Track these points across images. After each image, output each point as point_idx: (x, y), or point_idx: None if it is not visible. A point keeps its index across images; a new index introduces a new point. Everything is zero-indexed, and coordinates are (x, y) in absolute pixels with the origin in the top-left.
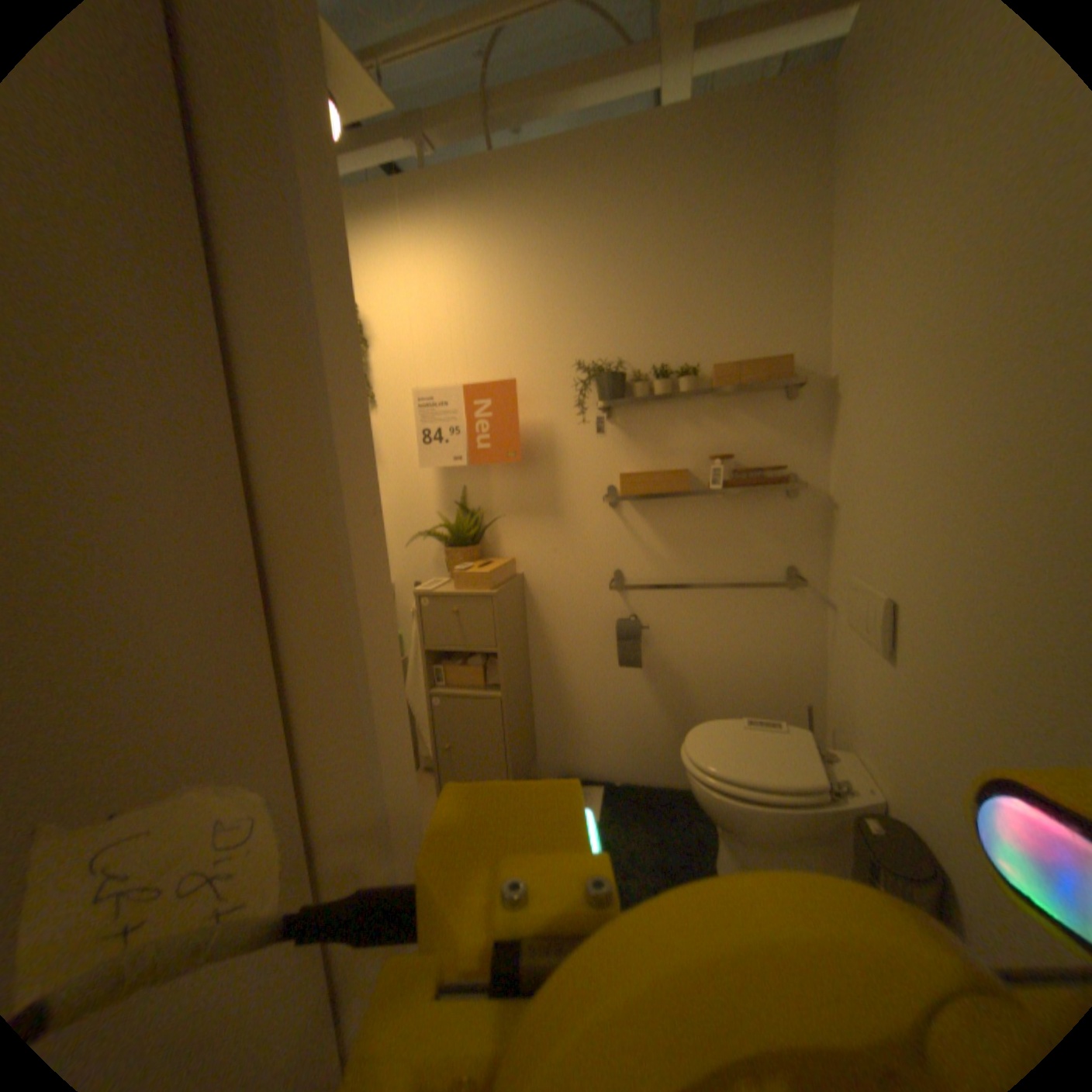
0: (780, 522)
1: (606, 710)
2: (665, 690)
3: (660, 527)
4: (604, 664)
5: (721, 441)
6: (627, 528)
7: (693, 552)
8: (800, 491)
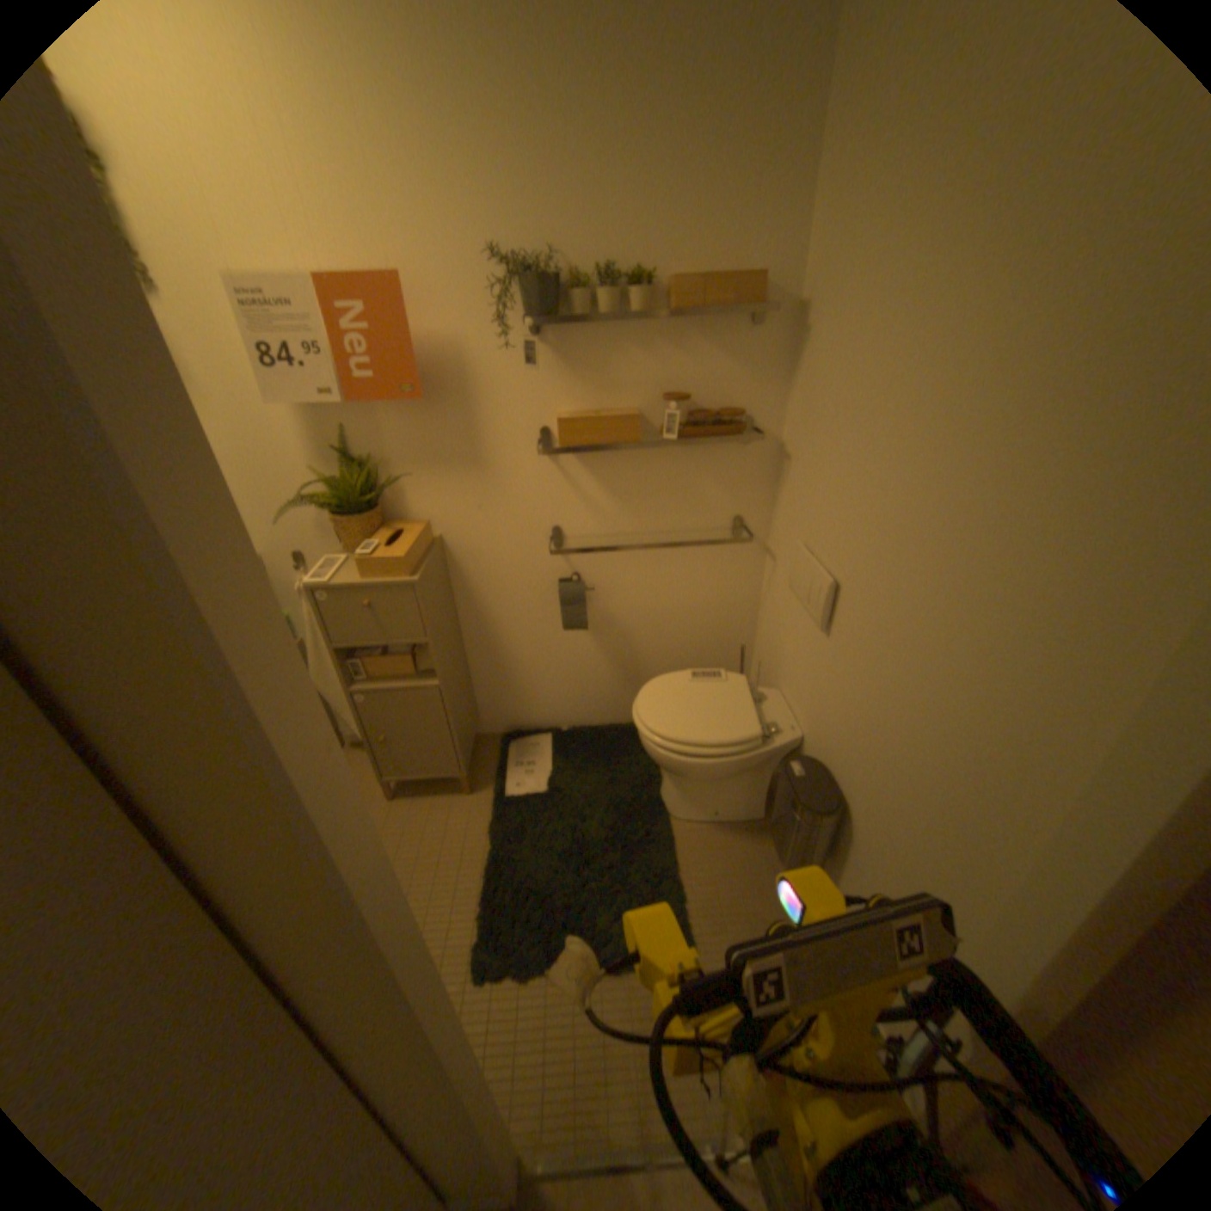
0: (728, 474)
1: (548, 668)
2: (608, 643)
3: (602, 480)
4: (544, 626)
5: (674, 378)
6: (565, 482)
7: (638, 508)
8: (750, 438)
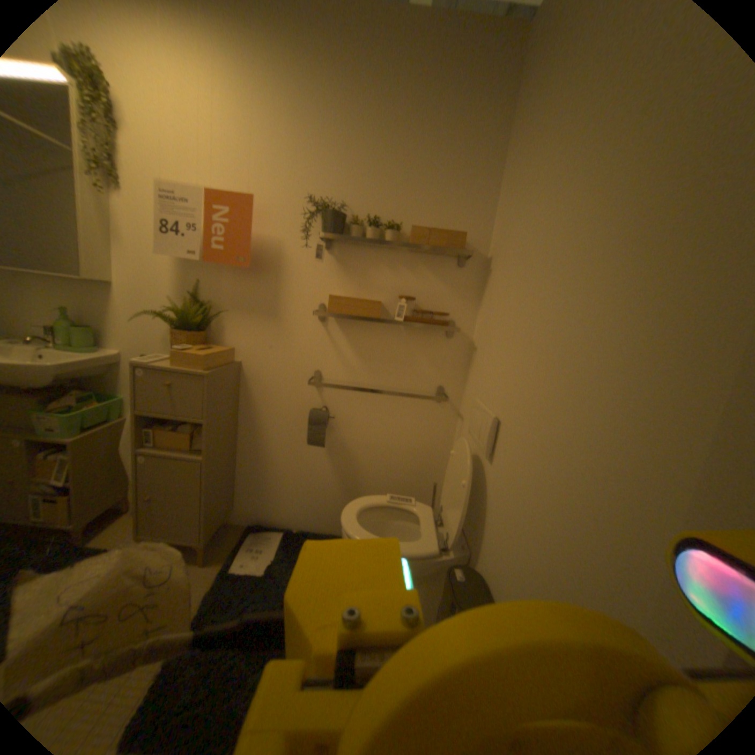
0: (437, 354)
1: (294, 475)
2: (340, 464)
3: (354, 343)
4: (297, 441)
5: (408, 286)
6: (330, 340)
7: (375, 366)
8: (454, 334)
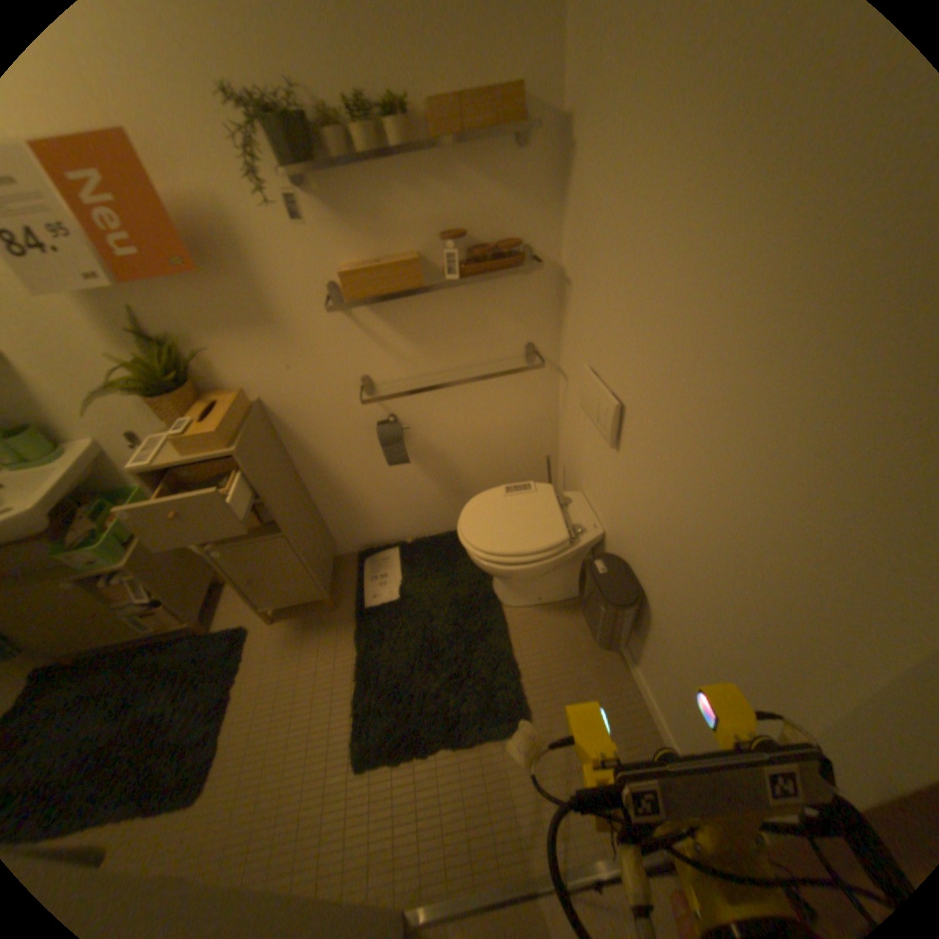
0: (514, 304)
1: (384, 496)
2: (431, 469)
3: (396, 327)
4: (372, 463)
5: (447, 213)
6: (362, 333)
7: (435, 348)
8: (531, 266)
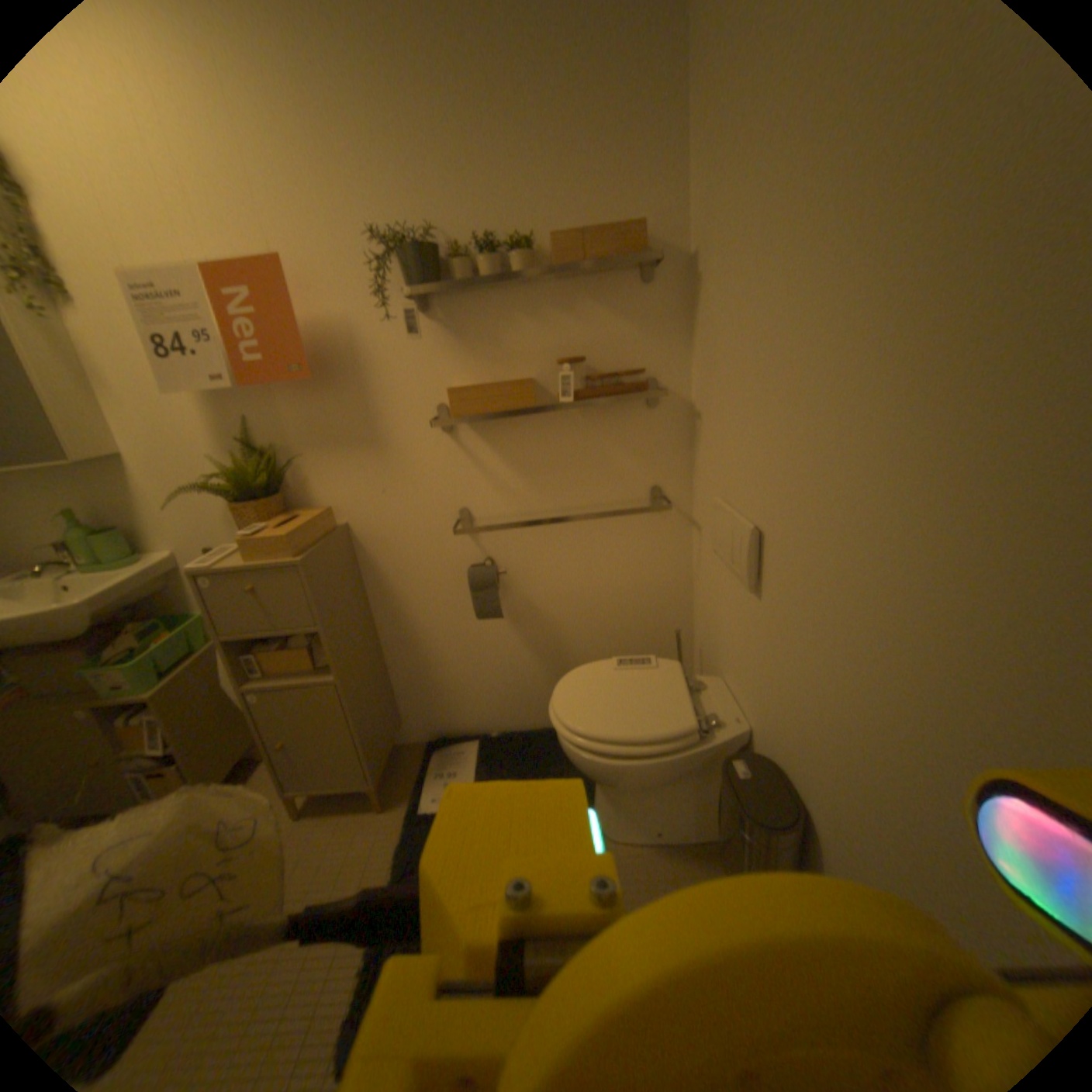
0: (640, 437)
1: (473, 663)
2: (534, 633)
3: (508, 453)
4: (463, 615)
5: (570, 339)
6: (469, 457)
7: (549, 480)
8: (661, 398)
